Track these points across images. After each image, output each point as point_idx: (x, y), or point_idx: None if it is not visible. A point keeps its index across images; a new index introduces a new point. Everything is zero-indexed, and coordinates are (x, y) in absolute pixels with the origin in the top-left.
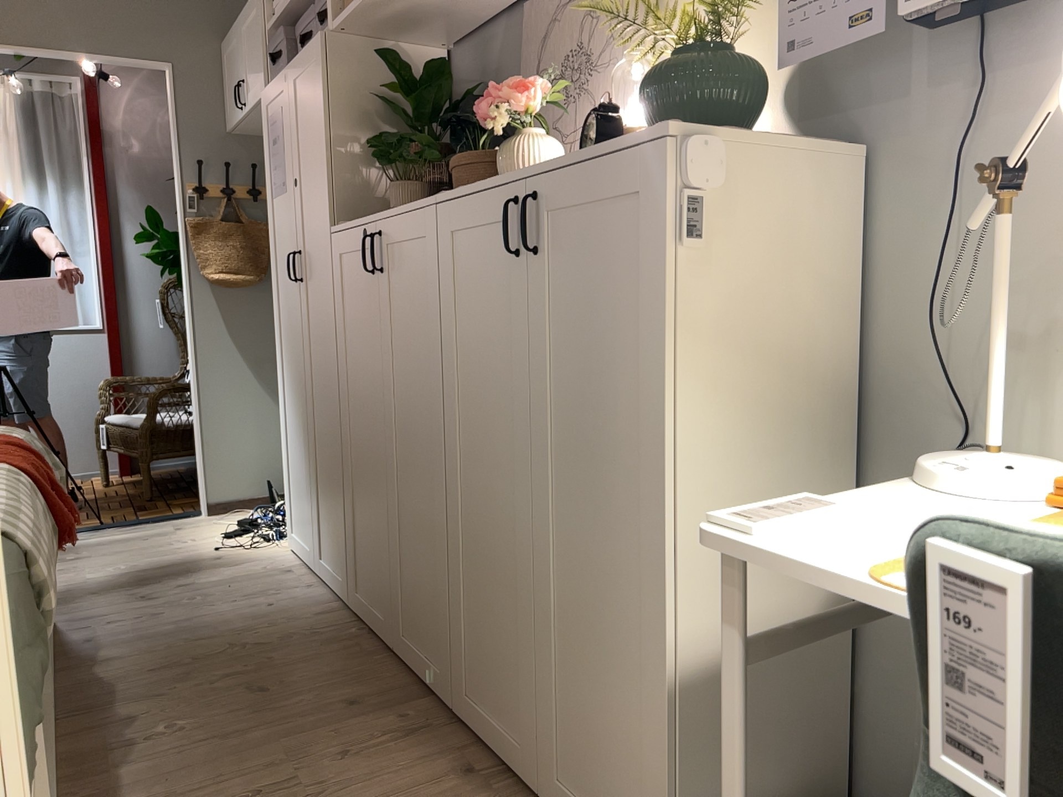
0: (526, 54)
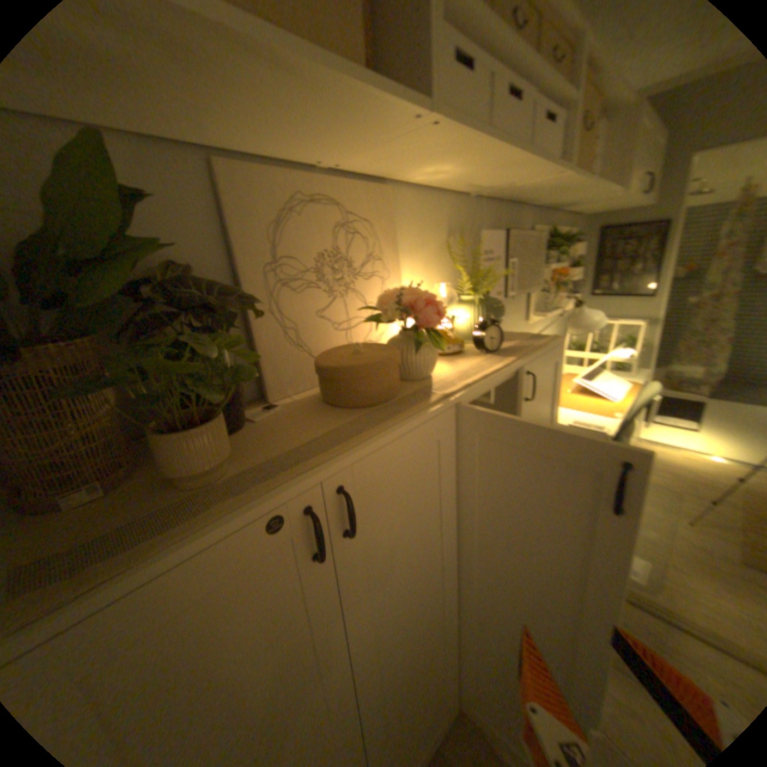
0: (235, 225)
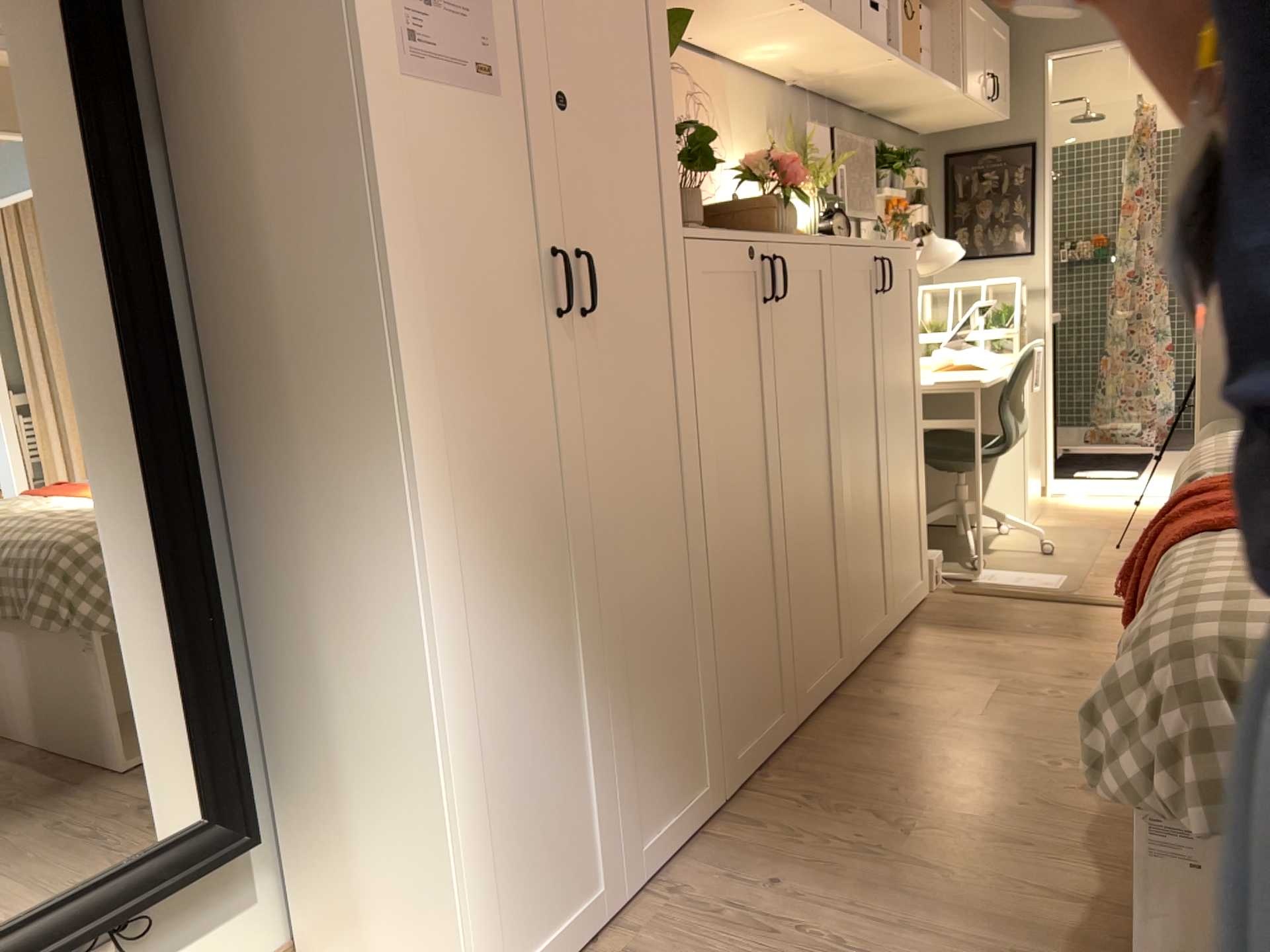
0: None
